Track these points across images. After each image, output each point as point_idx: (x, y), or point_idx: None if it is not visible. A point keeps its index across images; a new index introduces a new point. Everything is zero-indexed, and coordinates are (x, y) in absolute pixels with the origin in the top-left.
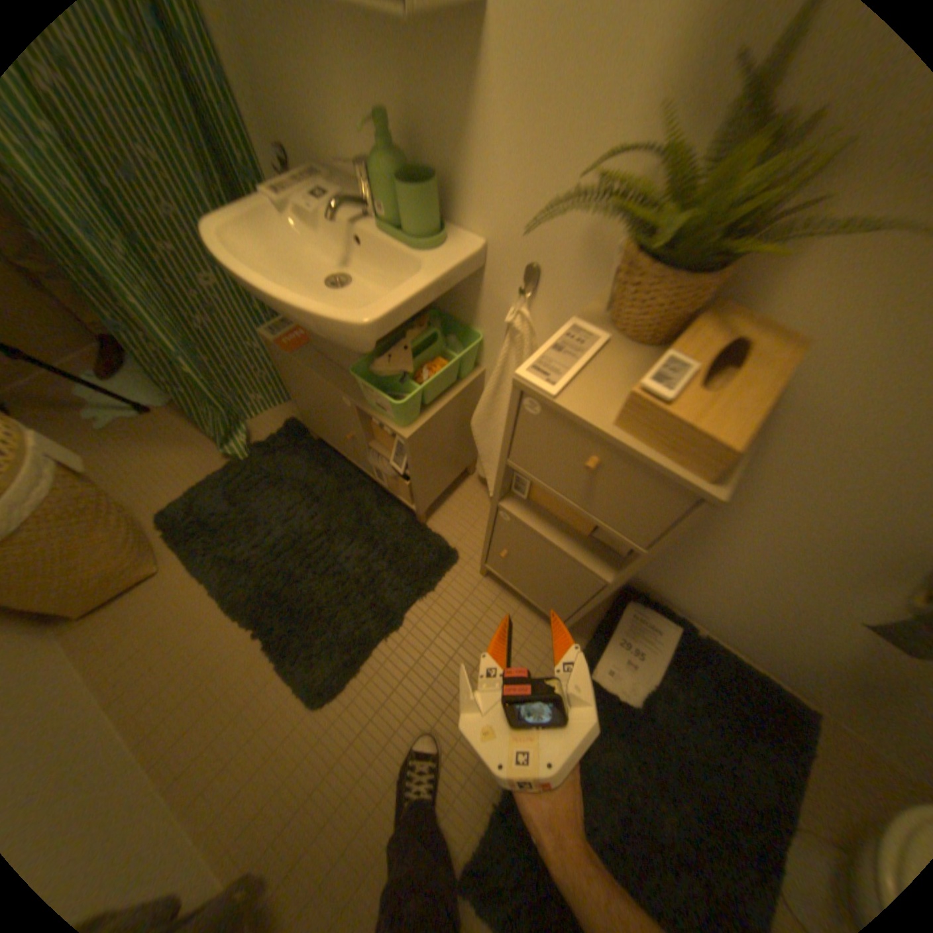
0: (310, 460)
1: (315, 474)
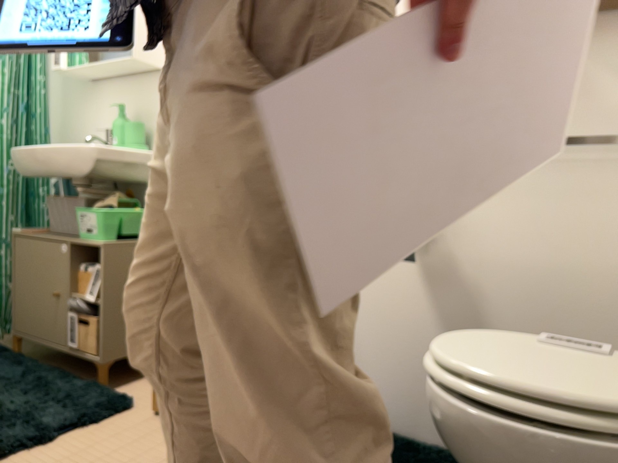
0: (0, 361)
1: (2, 366)
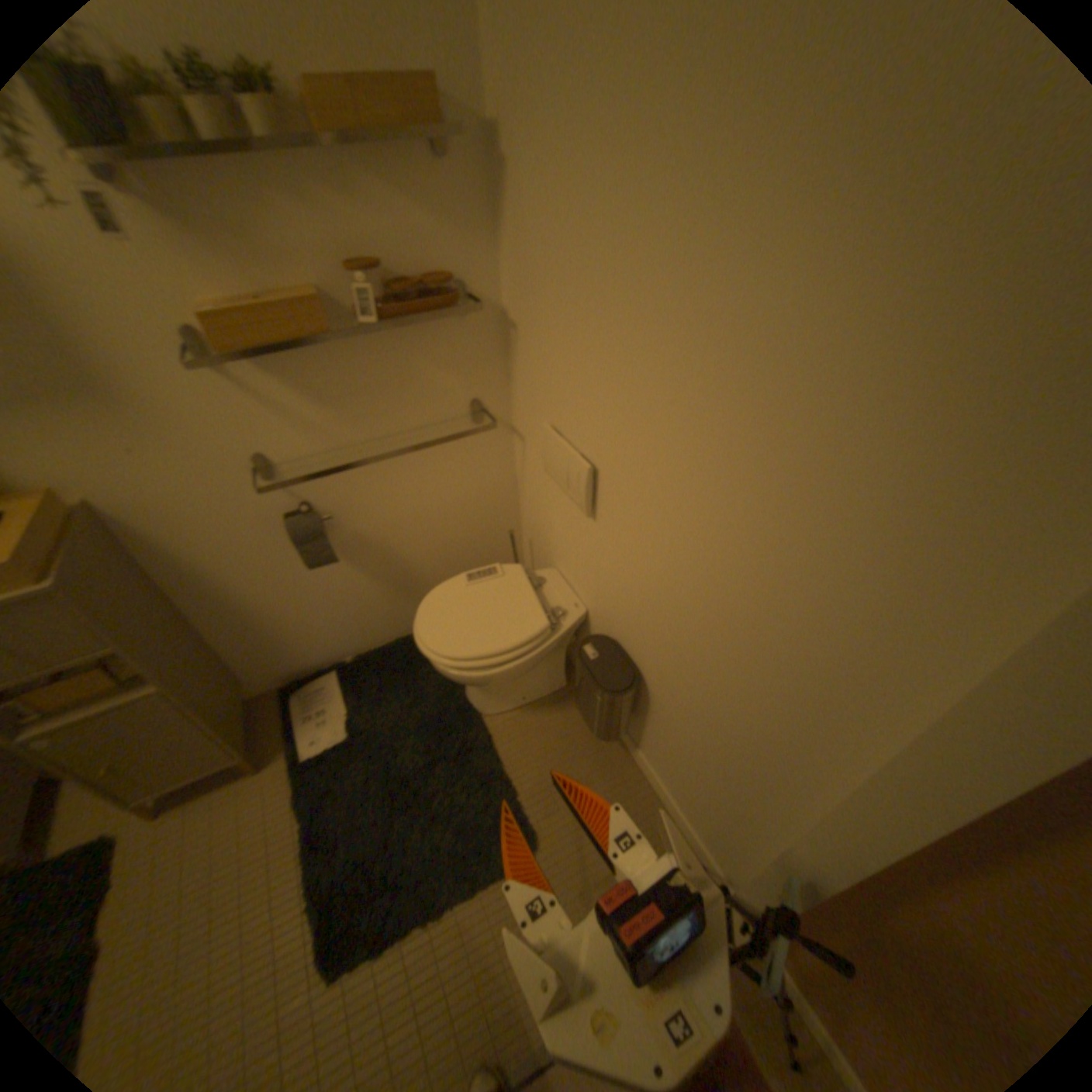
0: None
1: None
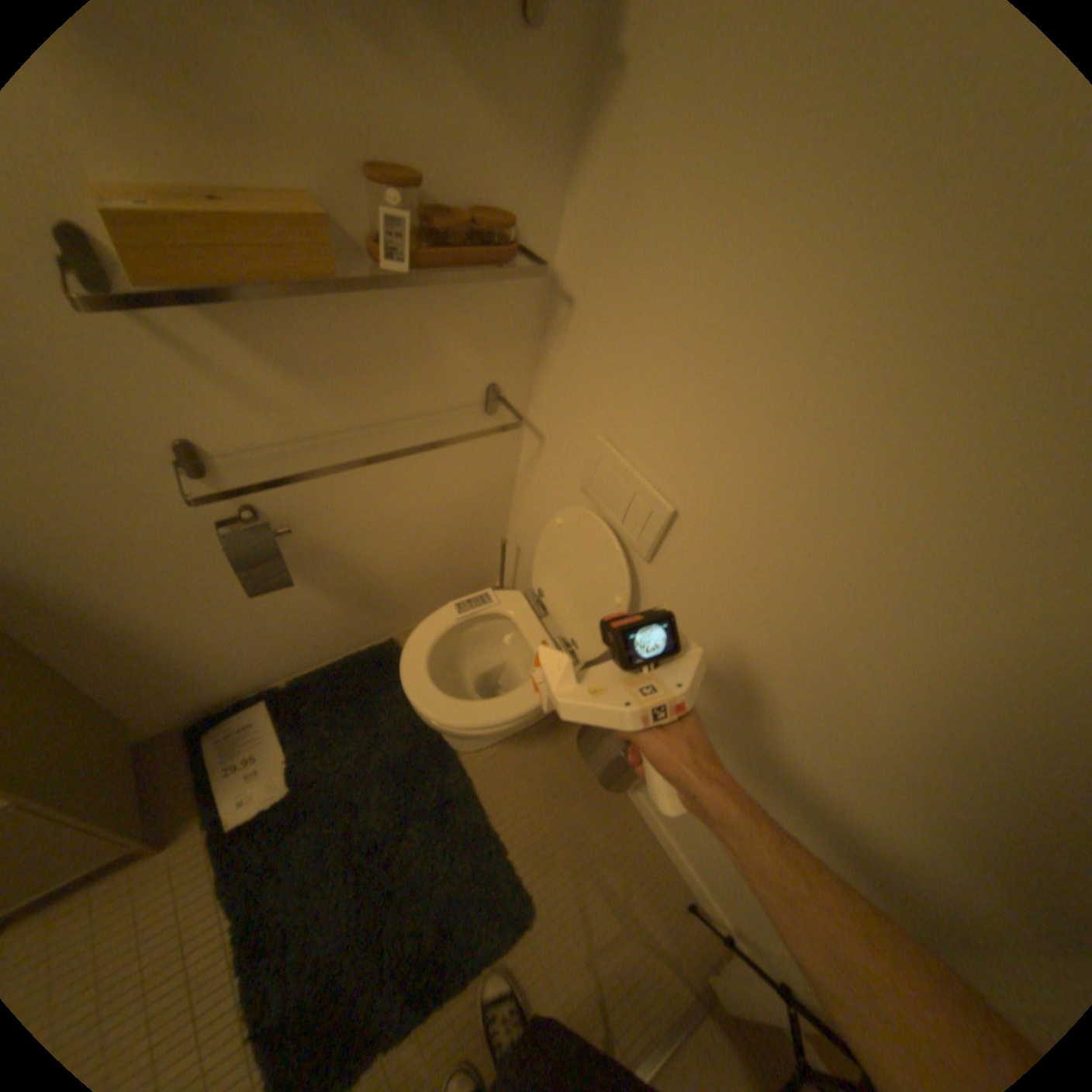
0: None
1: None
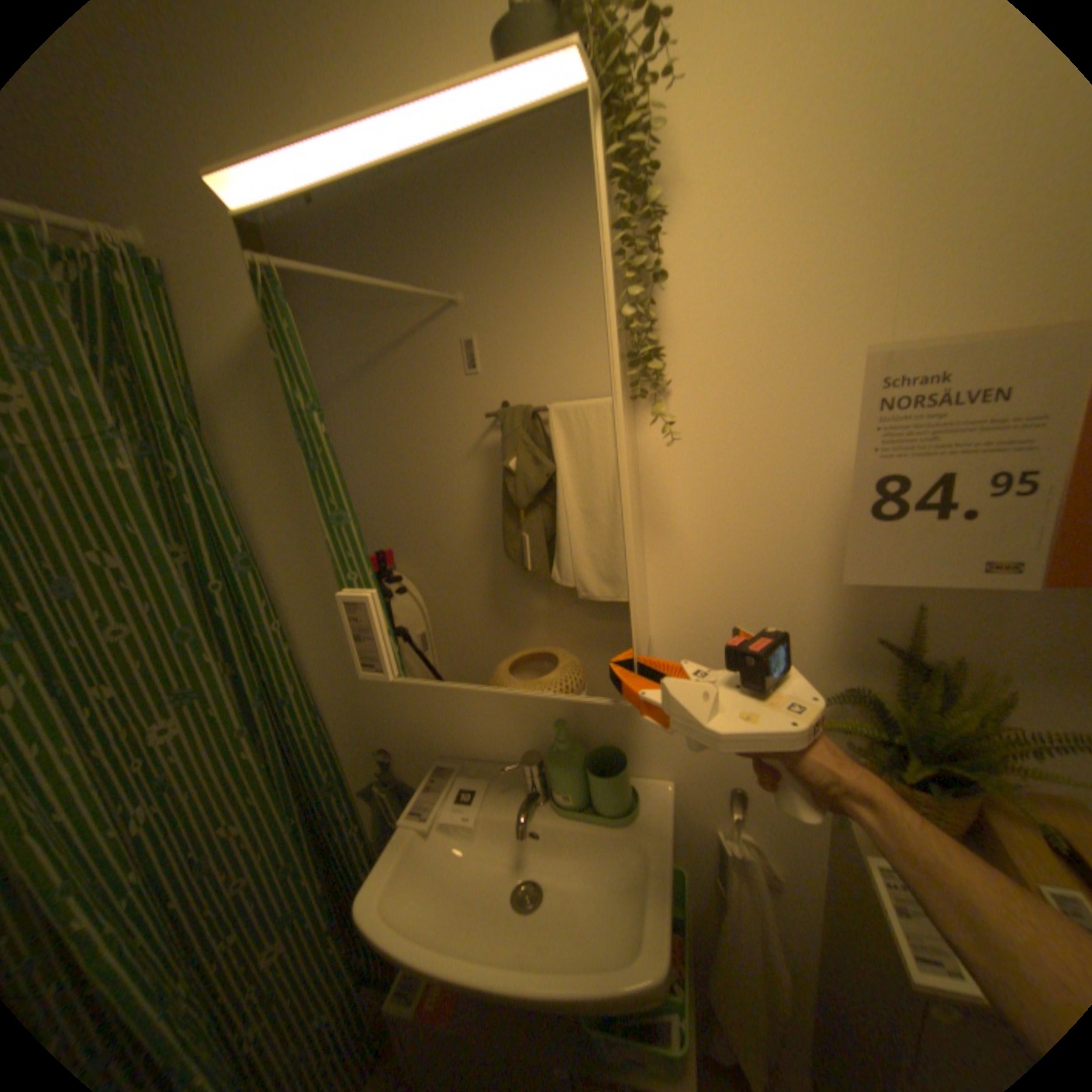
0: None
1: None
